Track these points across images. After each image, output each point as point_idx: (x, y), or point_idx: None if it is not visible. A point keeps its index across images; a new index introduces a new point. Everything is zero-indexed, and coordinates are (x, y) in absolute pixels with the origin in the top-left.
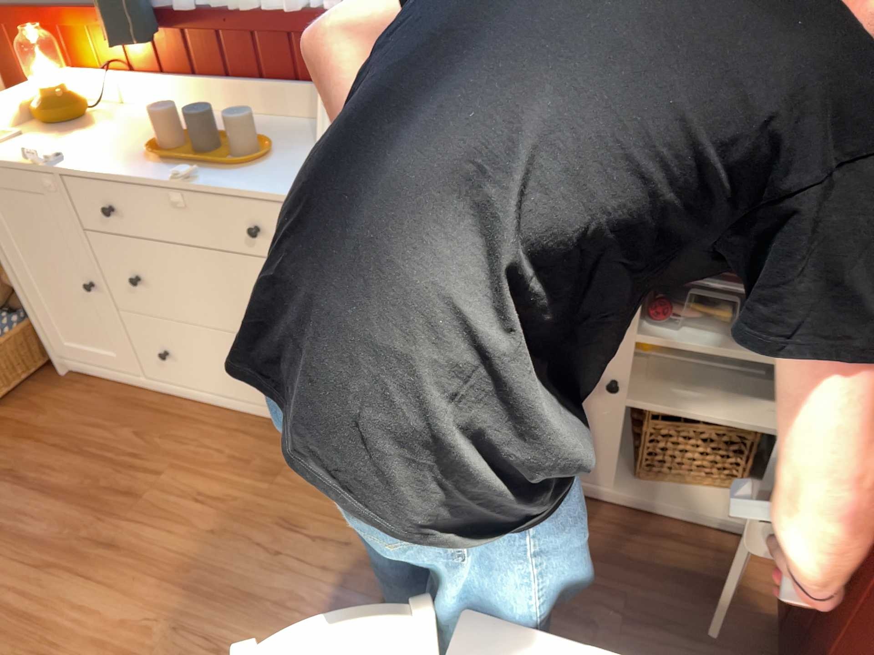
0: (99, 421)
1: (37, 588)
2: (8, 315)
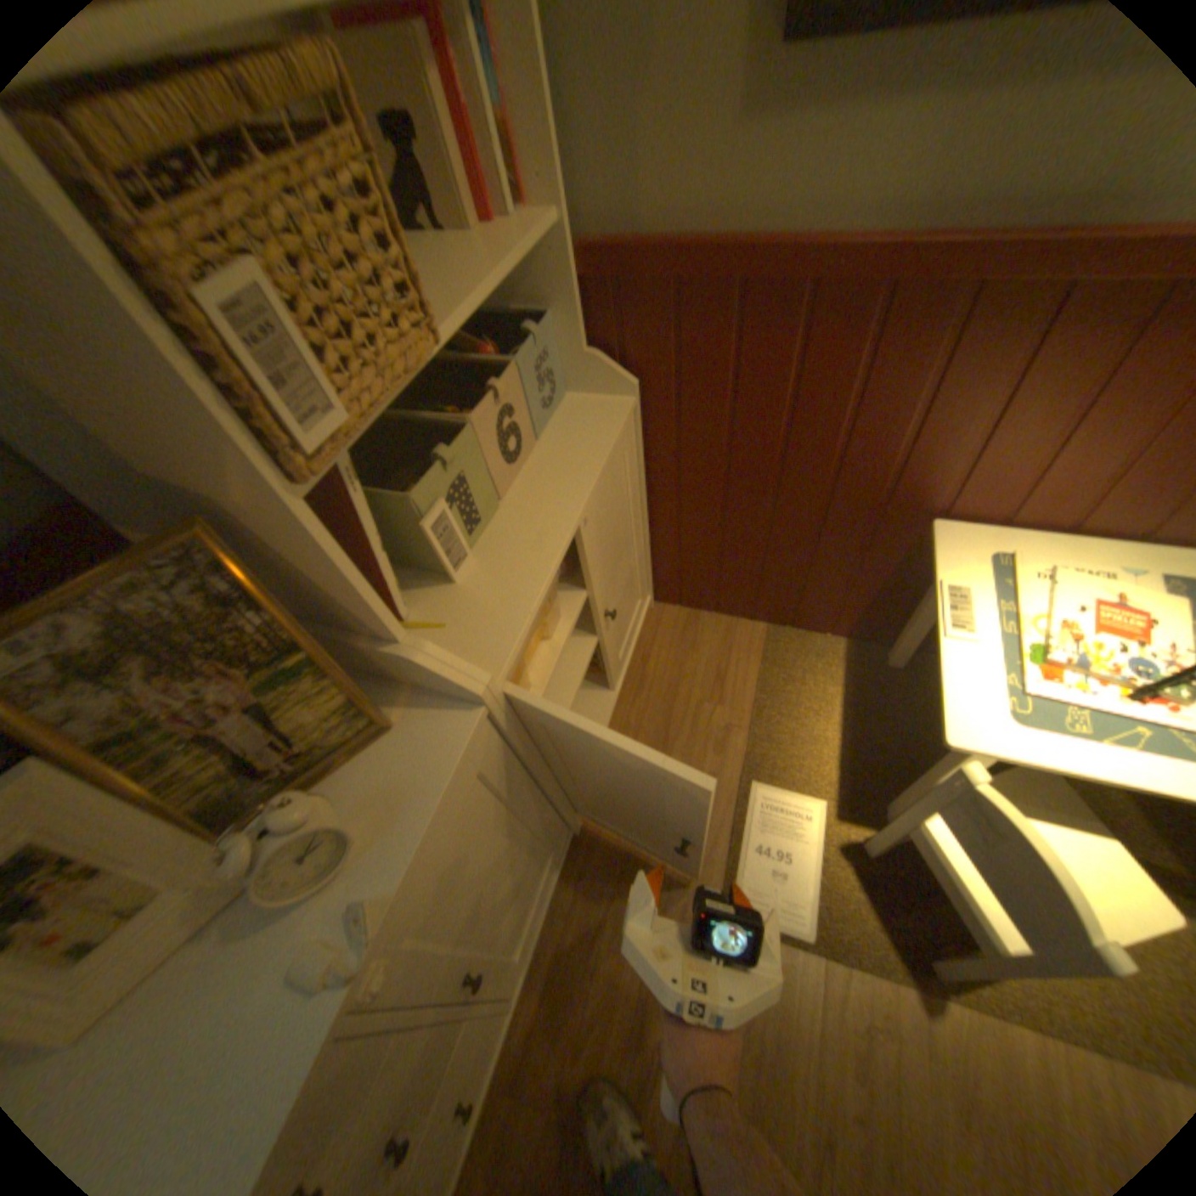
0: None
1: None
2: None
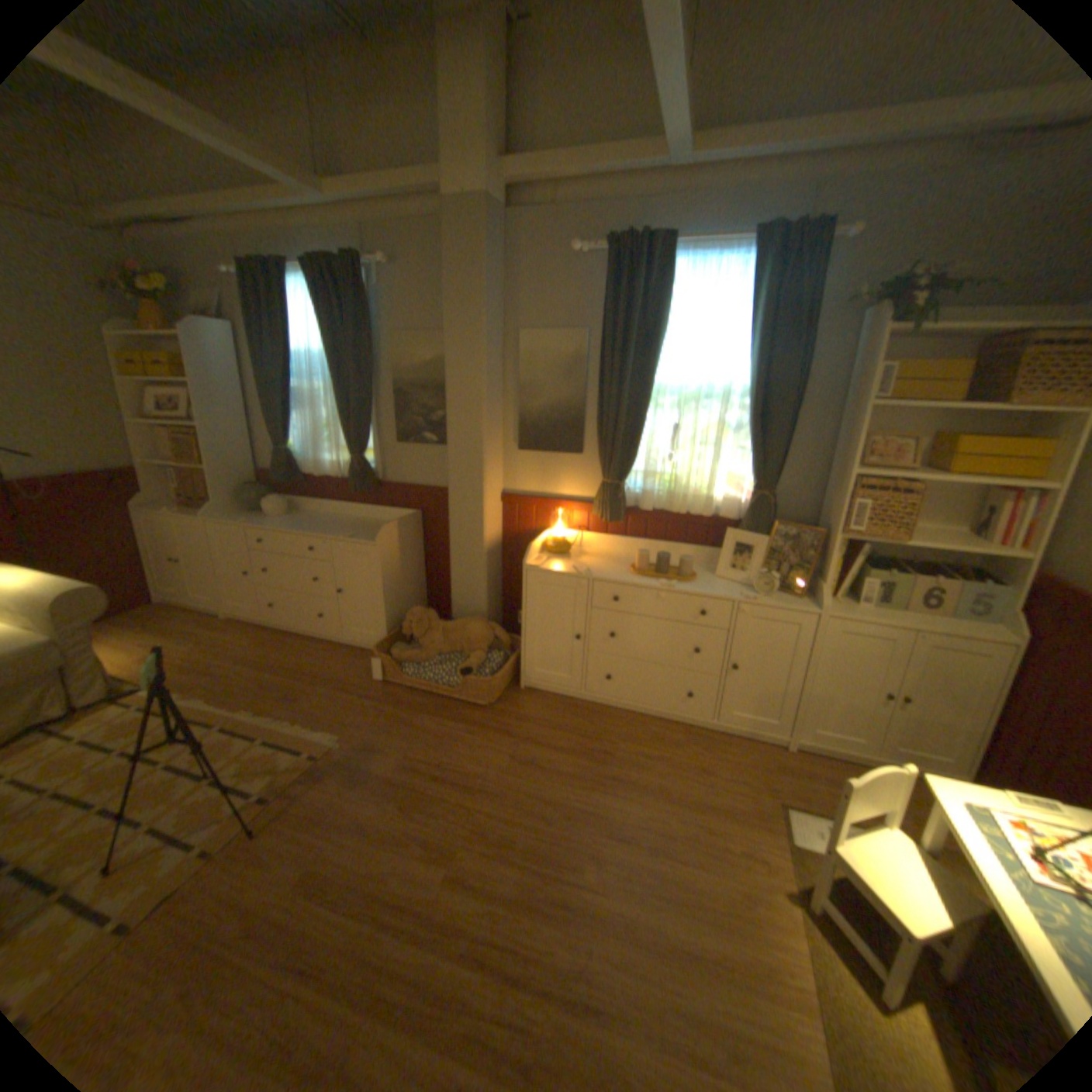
0: (557, 716)
1: (585, 804)
2: (493, 652)
